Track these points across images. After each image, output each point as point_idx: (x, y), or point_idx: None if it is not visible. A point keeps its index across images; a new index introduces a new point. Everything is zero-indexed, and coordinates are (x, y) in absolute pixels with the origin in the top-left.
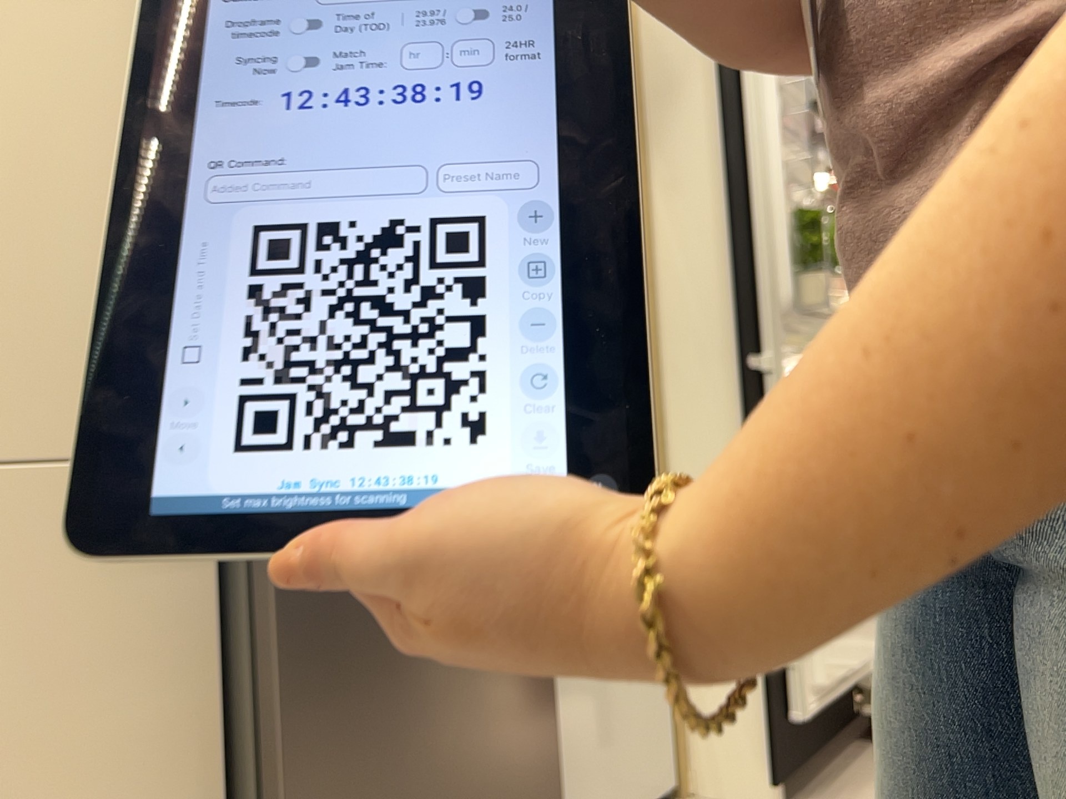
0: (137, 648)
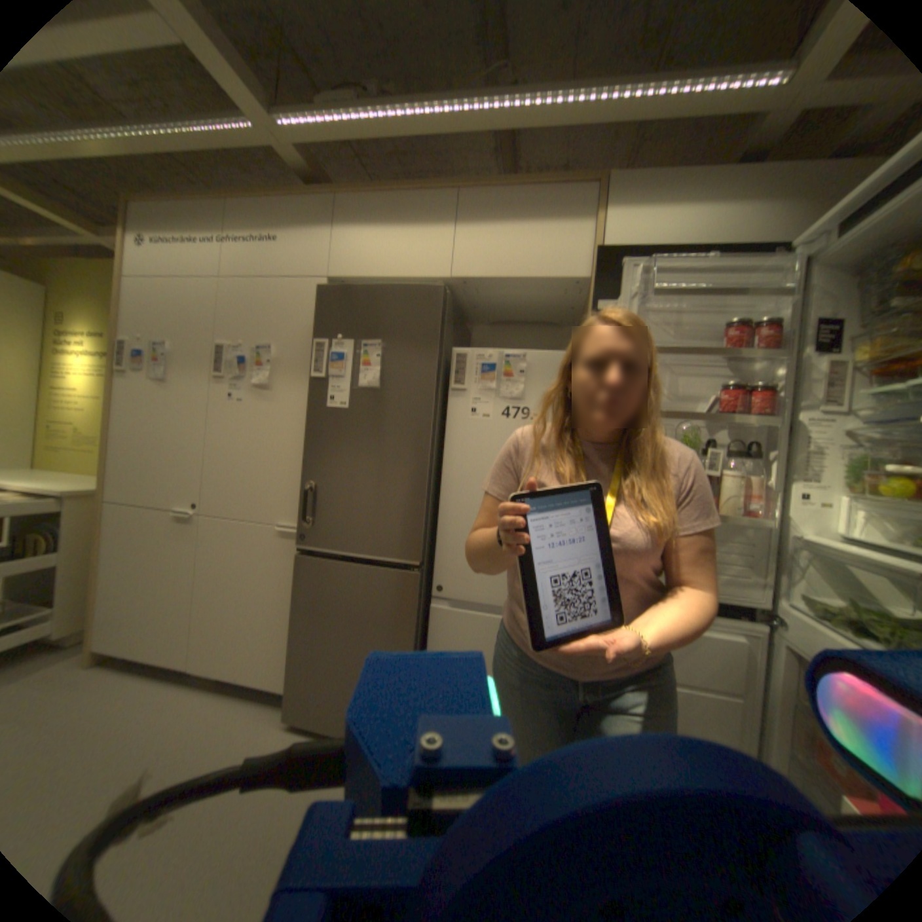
0: (281, 577)
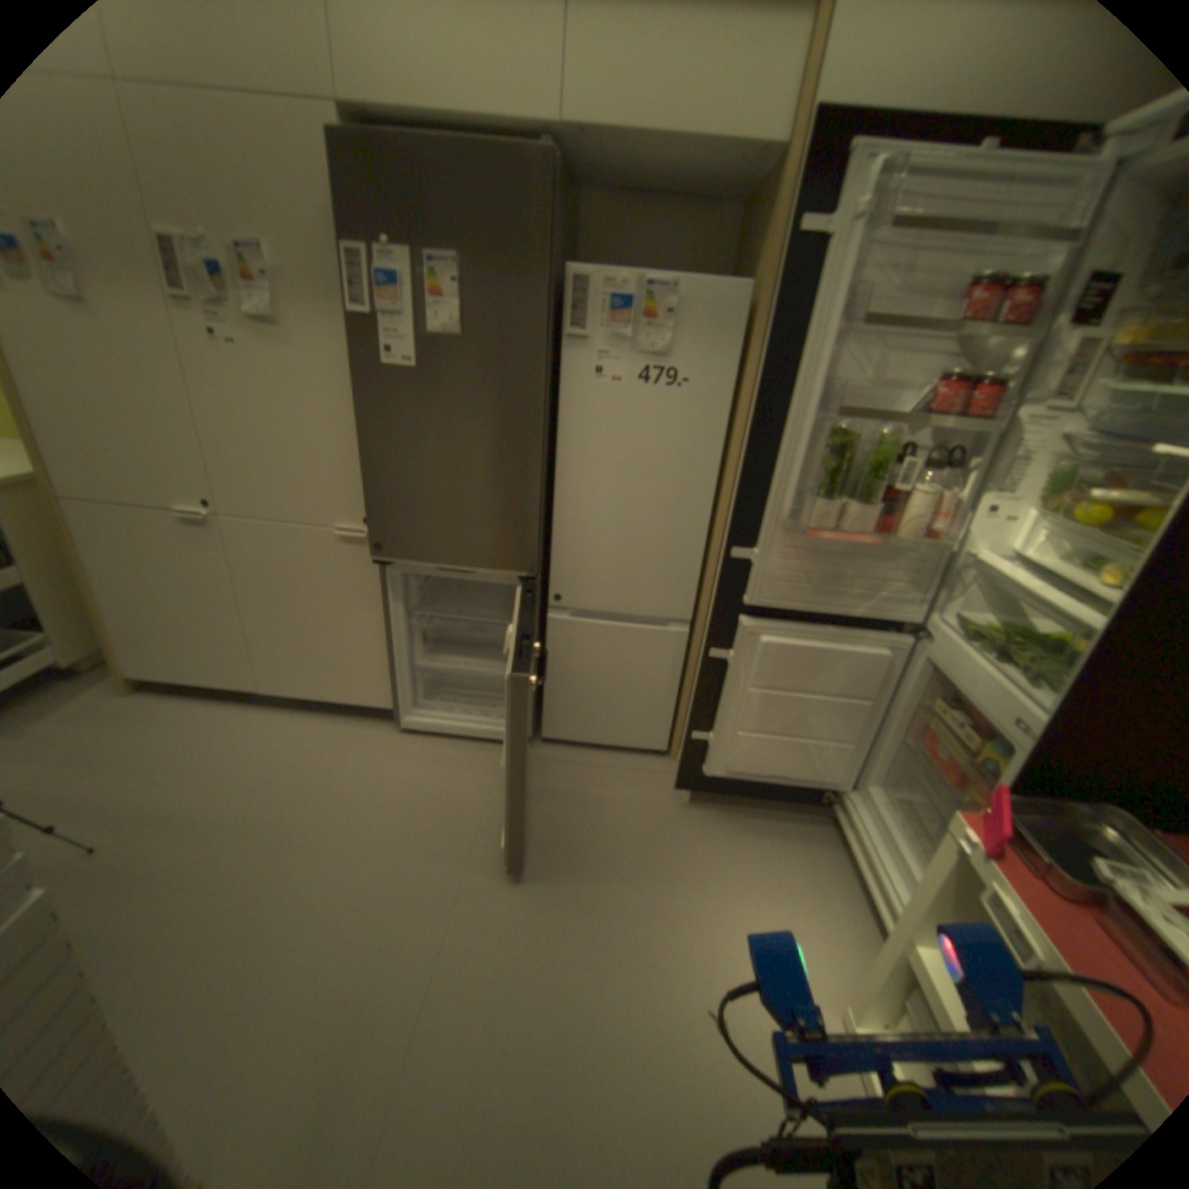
0: (355, 590)
